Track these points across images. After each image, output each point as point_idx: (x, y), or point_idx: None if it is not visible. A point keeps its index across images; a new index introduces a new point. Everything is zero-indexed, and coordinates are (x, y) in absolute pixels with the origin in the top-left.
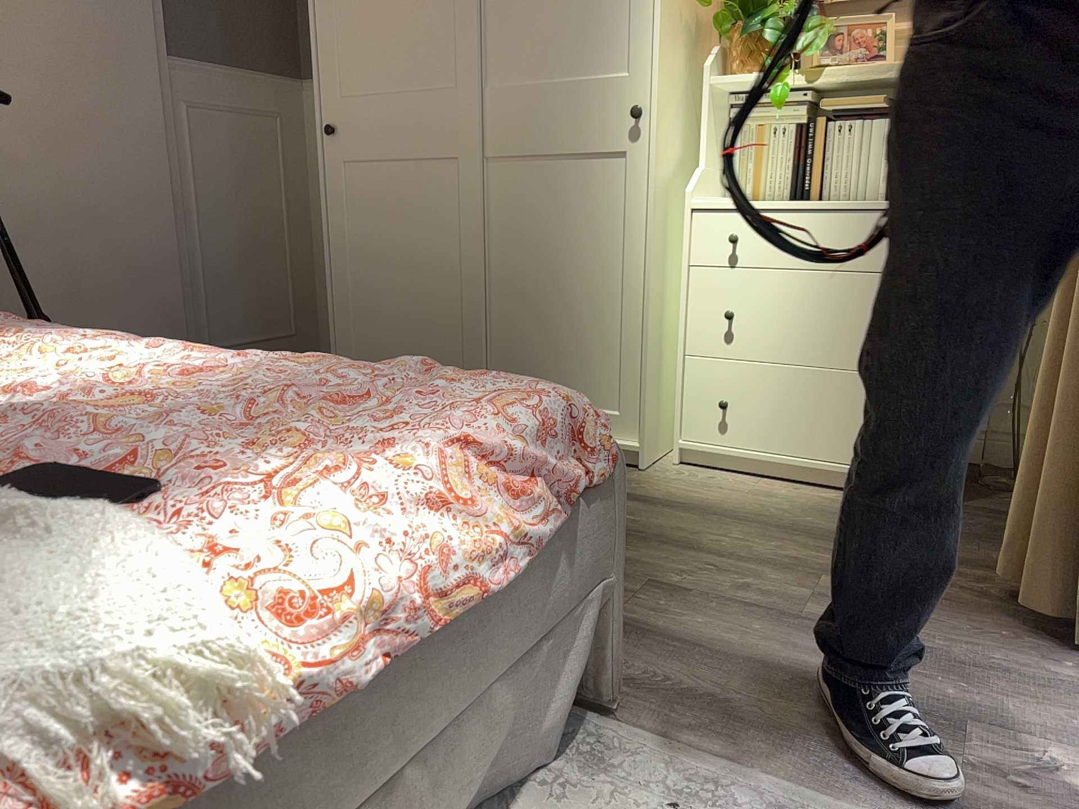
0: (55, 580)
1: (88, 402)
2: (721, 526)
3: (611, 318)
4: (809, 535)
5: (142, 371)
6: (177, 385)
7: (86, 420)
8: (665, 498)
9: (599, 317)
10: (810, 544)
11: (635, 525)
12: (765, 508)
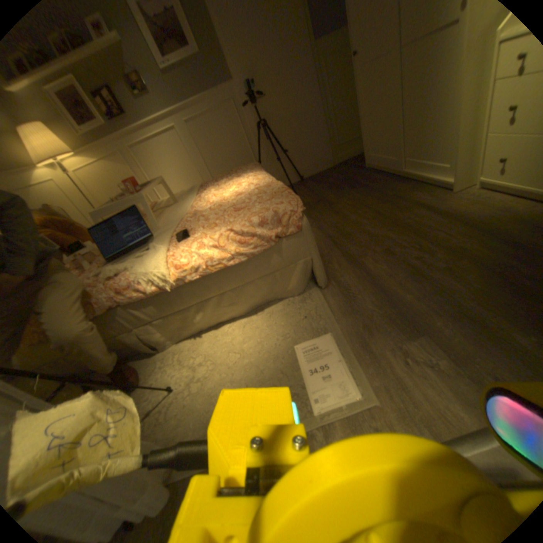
0: (159, 253)
1: (218, 204)
2: (455, 226)
3: (450, 119)
4: (498, 235)
5: (236, 191)
6: (233, 198)
7: (212, 210)
8: (448, 209)
9: (445, 119)
10: (491, 240)
11: (417, 221)
12: (495, 217)
